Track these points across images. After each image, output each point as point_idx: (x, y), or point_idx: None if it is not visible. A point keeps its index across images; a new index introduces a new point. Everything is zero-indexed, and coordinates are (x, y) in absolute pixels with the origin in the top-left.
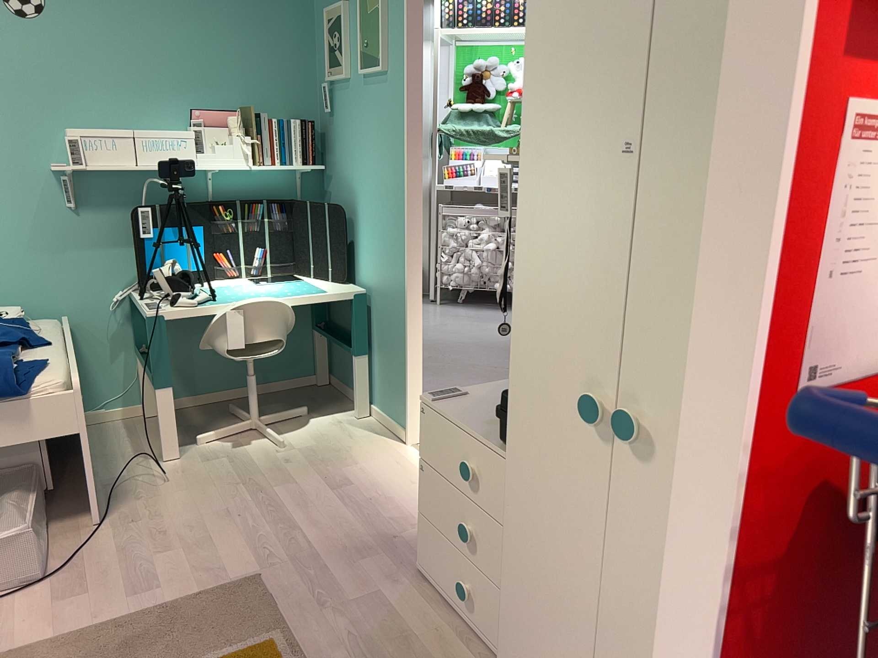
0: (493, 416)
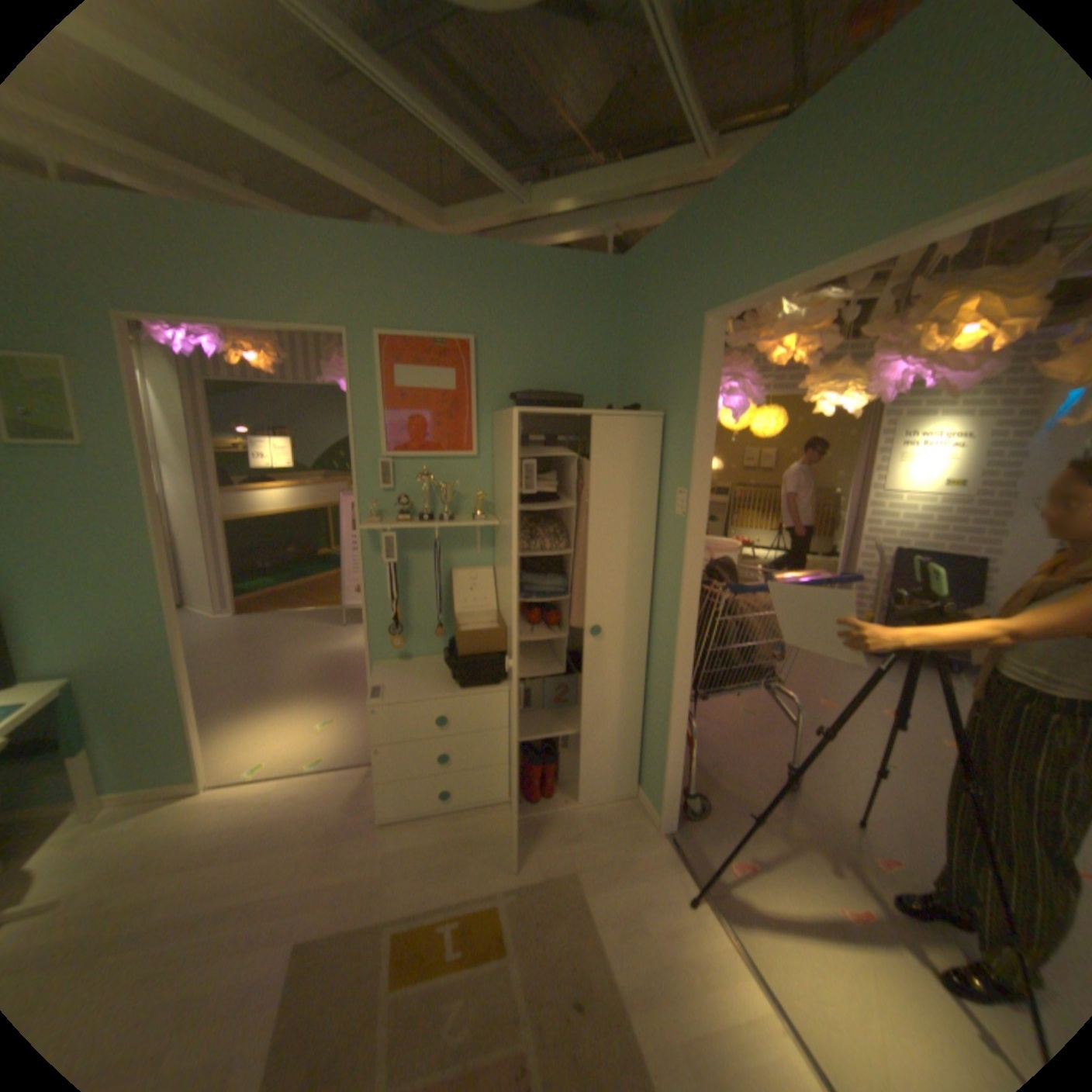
0: (425, 685)
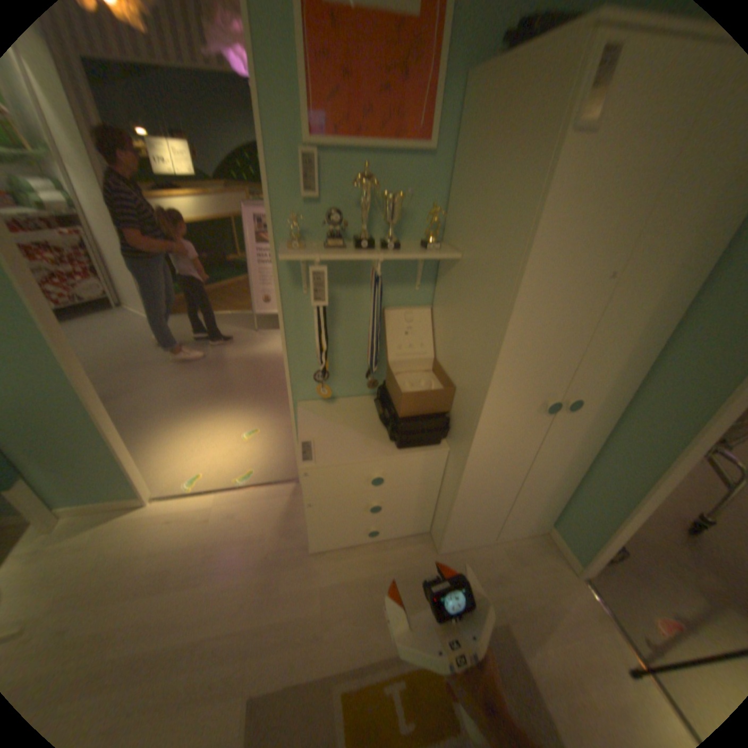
0: (358, 439)
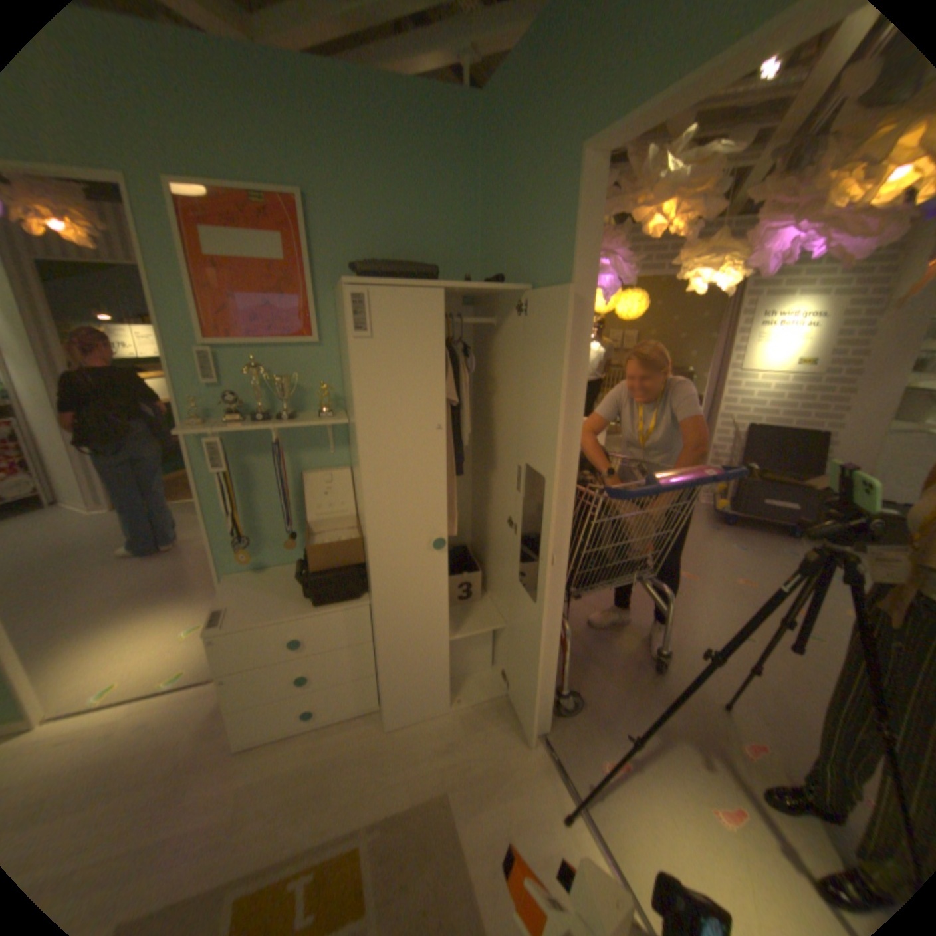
0: (275, 605)
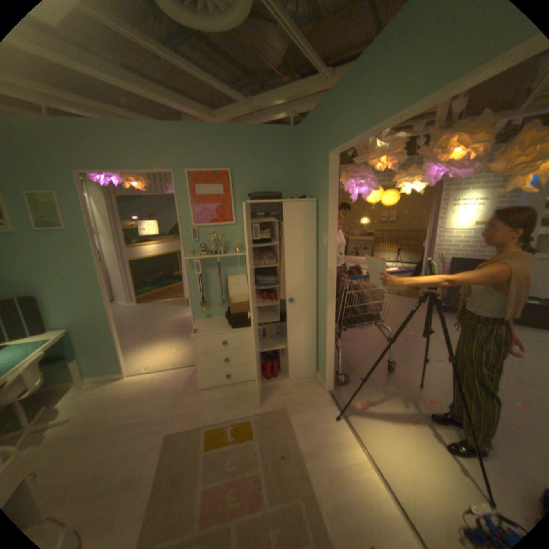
0: (217, 327)
